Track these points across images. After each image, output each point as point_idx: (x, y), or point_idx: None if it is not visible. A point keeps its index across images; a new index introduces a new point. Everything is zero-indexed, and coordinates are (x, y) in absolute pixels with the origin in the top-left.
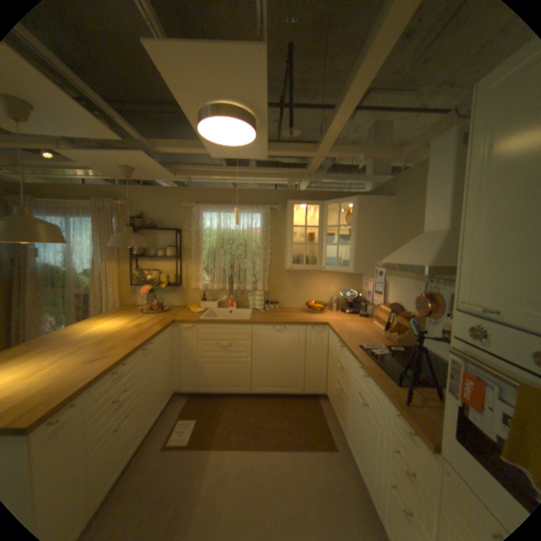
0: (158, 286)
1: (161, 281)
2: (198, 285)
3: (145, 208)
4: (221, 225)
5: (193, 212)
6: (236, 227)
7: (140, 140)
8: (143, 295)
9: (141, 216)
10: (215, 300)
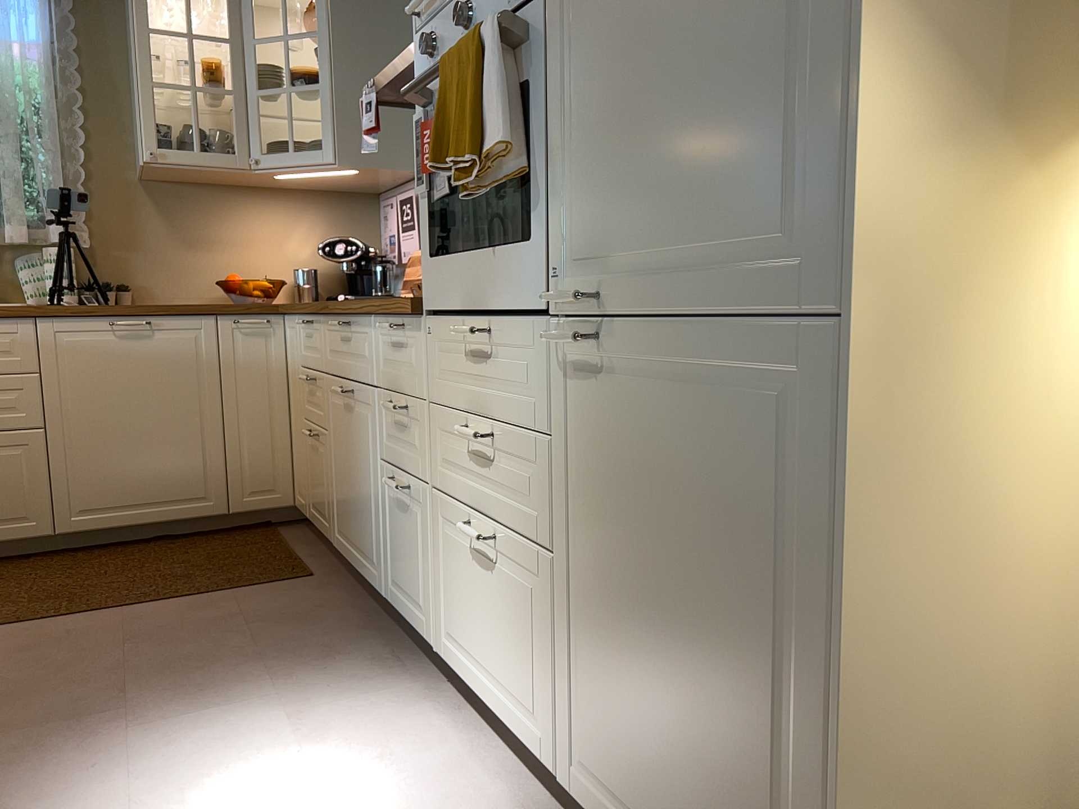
0: None
1: None
2: None
3: None
4: None
5: None
6: None
7: None
8: None
9: None
10: None
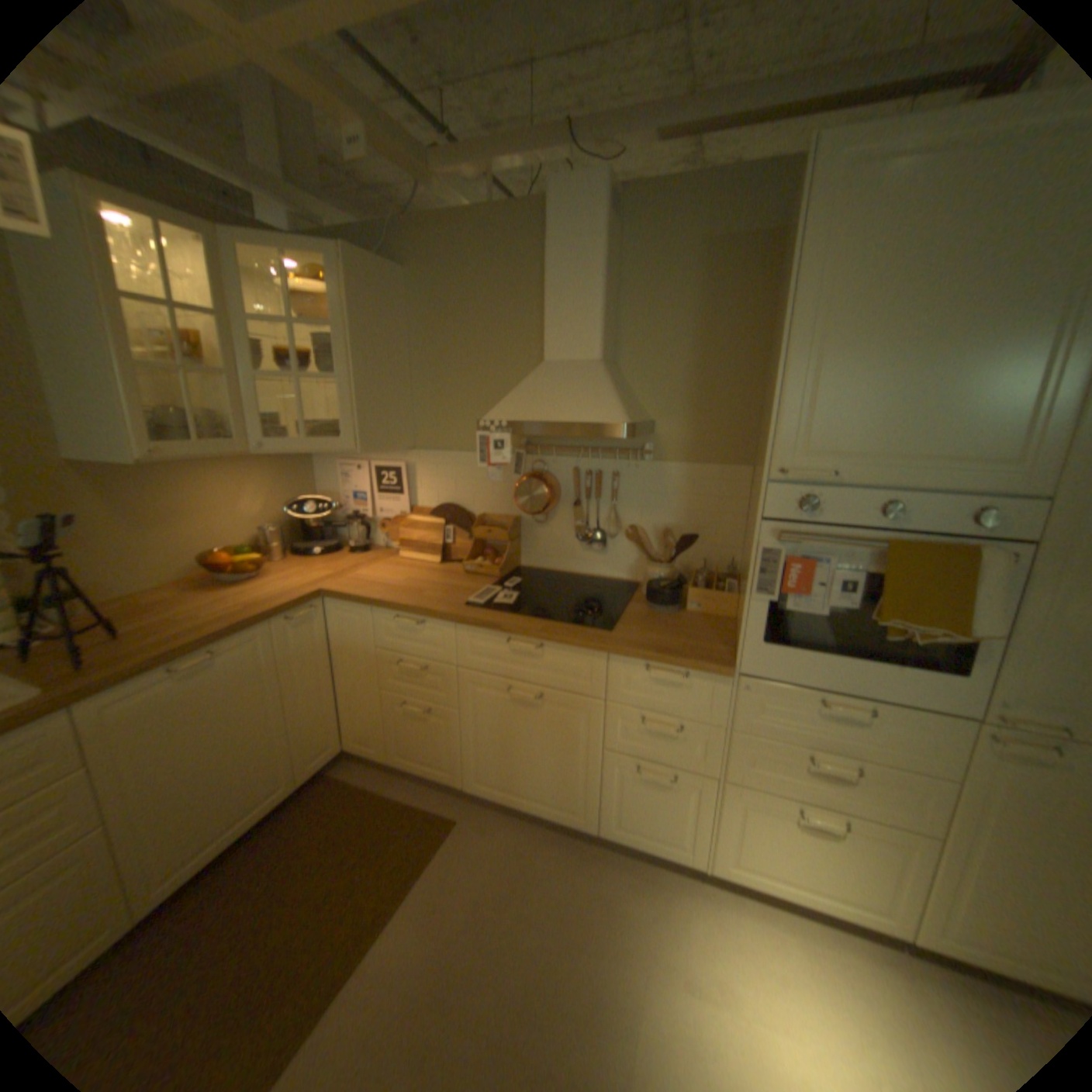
0: None
1: None
2: None
3: None
4: None
5: None
6: None
7: None
8: None
9: None
10: None
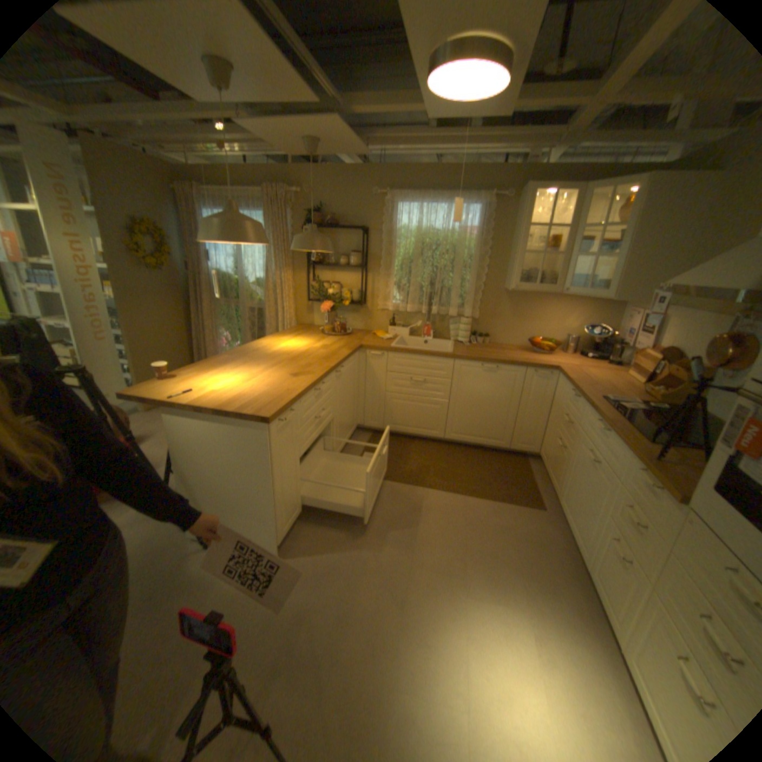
0: (339, 303)
1: (342, 297)
2: (386, 305)
3: (324, 197)
4: (422, 222)
5: (386, 202)
6: (443, 225)
7: (334, 96)
8: (324, 312)
9: (320, 208)
10: (406, 326)
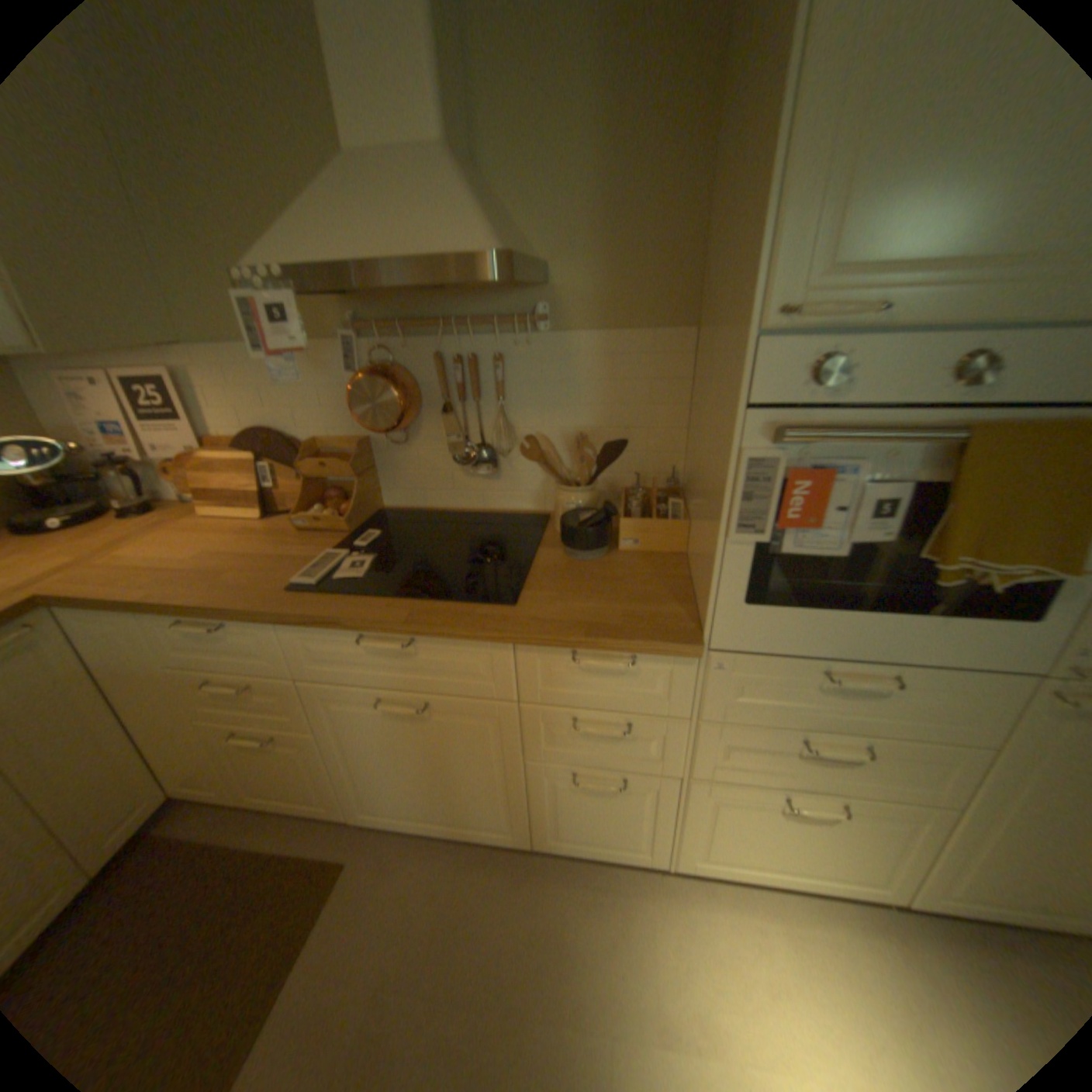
0: None
1: None
2: None
3: None
4: None
5: None
6: None
7: None
8: None
9: None
10: None
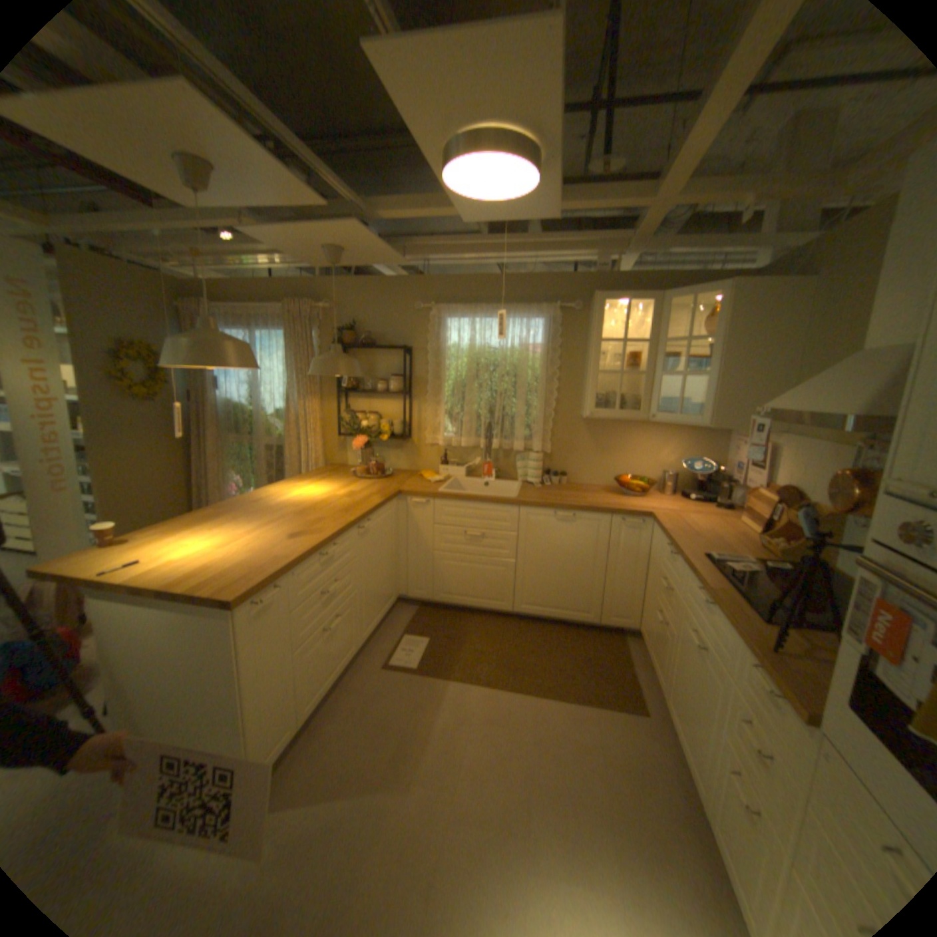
0: (378, 438)
1: (381, 430)
2: (437, 439)
3: (359, 313)
4: (476, 340)
5: (431, 318)
6: (501, 342)
7: (352, 201)
8: (356, 450)
9: (353, 326)
10: (462, 465)
